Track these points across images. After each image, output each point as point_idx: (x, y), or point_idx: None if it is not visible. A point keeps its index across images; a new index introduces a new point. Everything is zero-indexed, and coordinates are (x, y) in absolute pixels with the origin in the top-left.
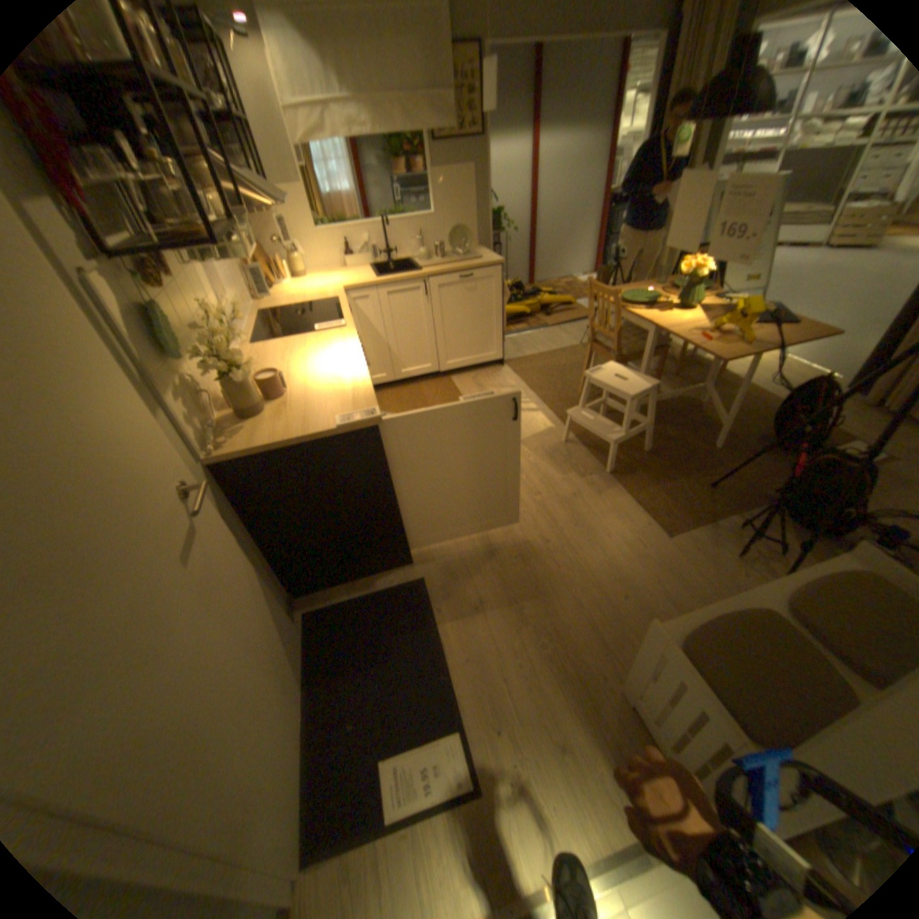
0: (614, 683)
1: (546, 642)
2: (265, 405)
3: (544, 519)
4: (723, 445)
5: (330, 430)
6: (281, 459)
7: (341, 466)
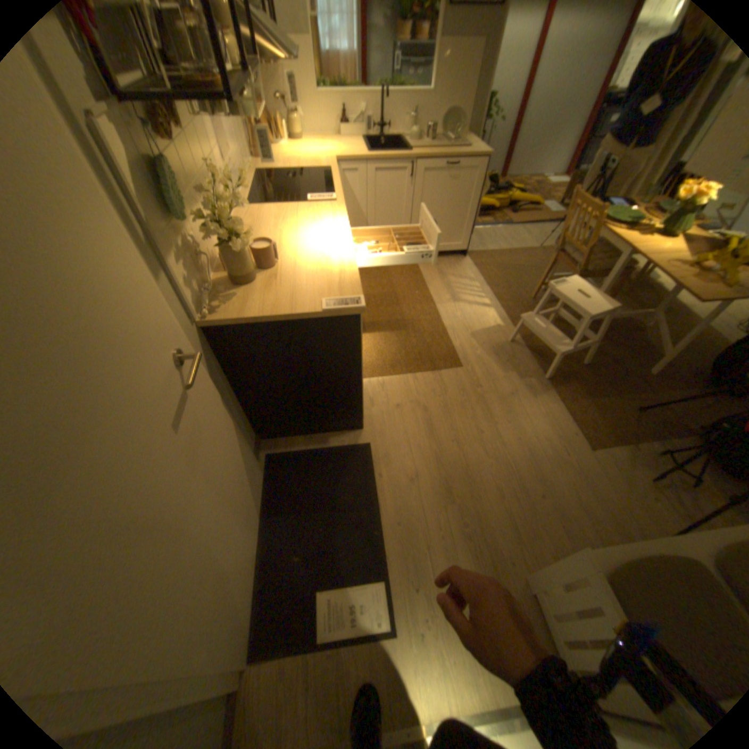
0: (521, 568)
1: (468, 521)
2: (256, 272)
3: (482, 410)
4: (659, 371)
5: (316, 311)
6: (267, 329)
7: (319, 344)
